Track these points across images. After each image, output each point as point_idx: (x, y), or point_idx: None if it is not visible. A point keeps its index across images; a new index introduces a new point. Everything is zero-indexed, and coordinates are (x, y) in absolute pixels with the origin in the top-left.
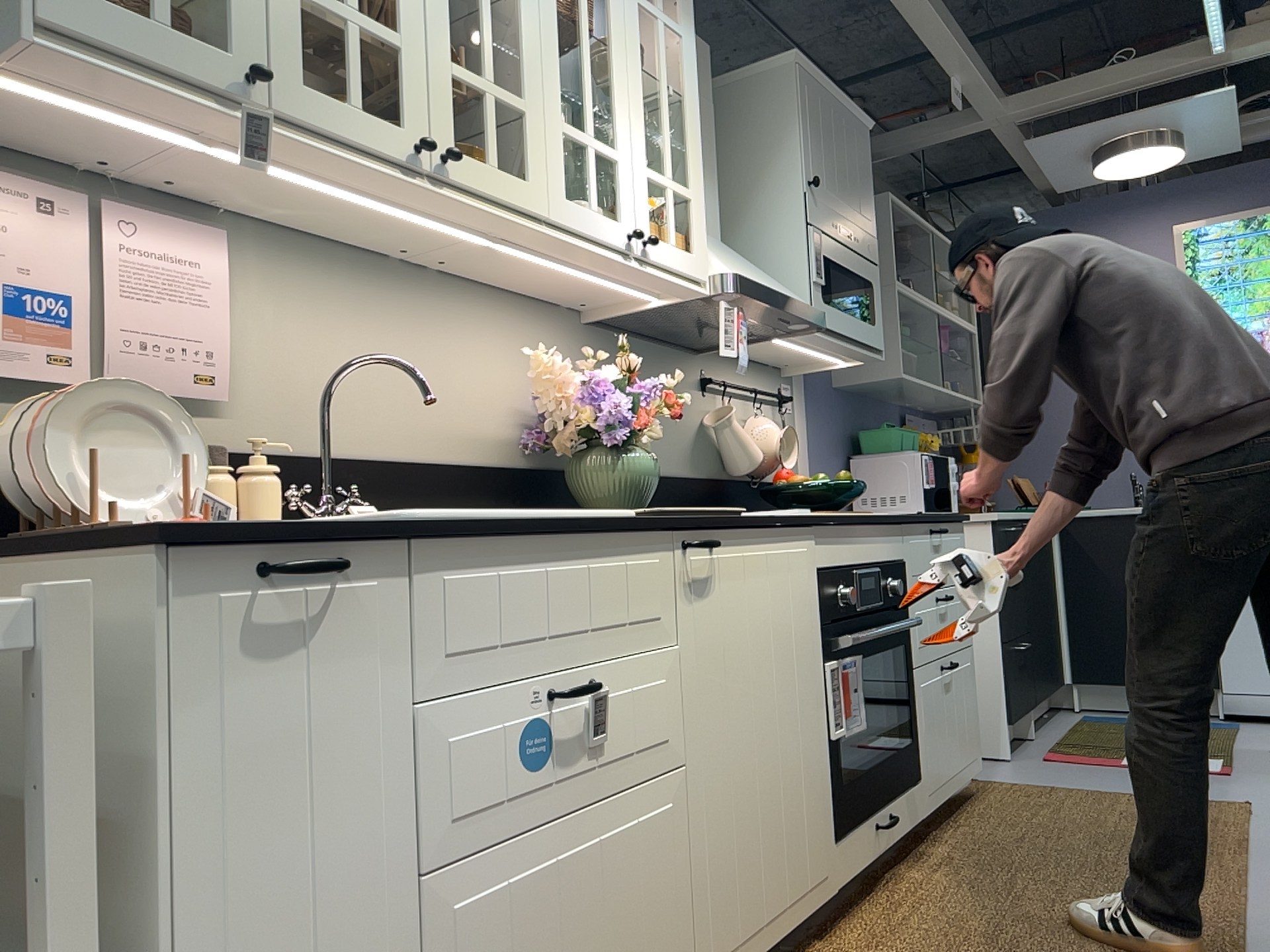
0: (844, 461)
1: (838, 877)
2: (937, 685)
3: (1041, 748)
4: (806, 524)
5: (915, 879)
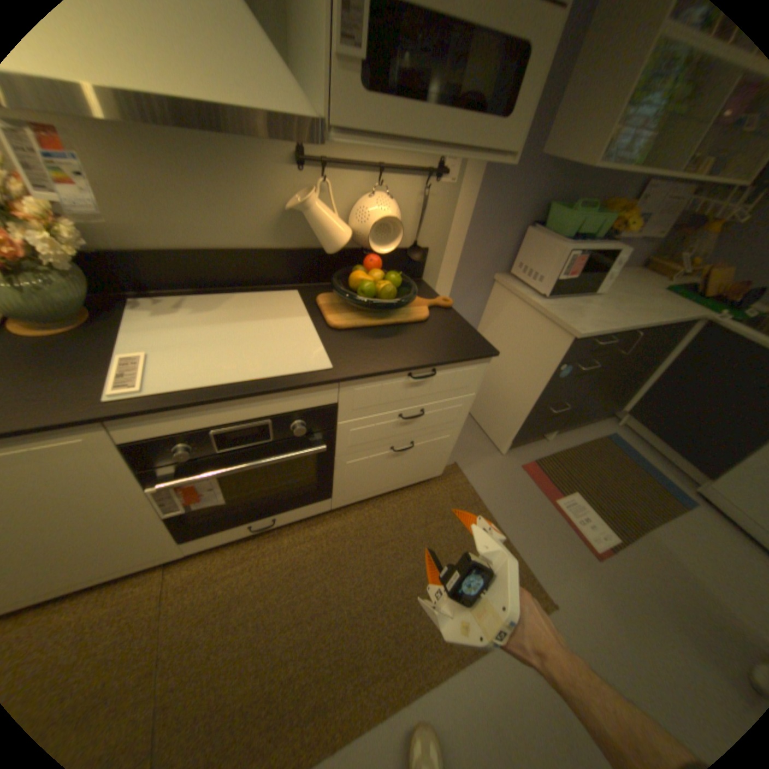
0: (519, 226)
1: (183, 552)
2: (375, 457)
3: (537, 453)
4: (62, 428)
5: (280, 545)
